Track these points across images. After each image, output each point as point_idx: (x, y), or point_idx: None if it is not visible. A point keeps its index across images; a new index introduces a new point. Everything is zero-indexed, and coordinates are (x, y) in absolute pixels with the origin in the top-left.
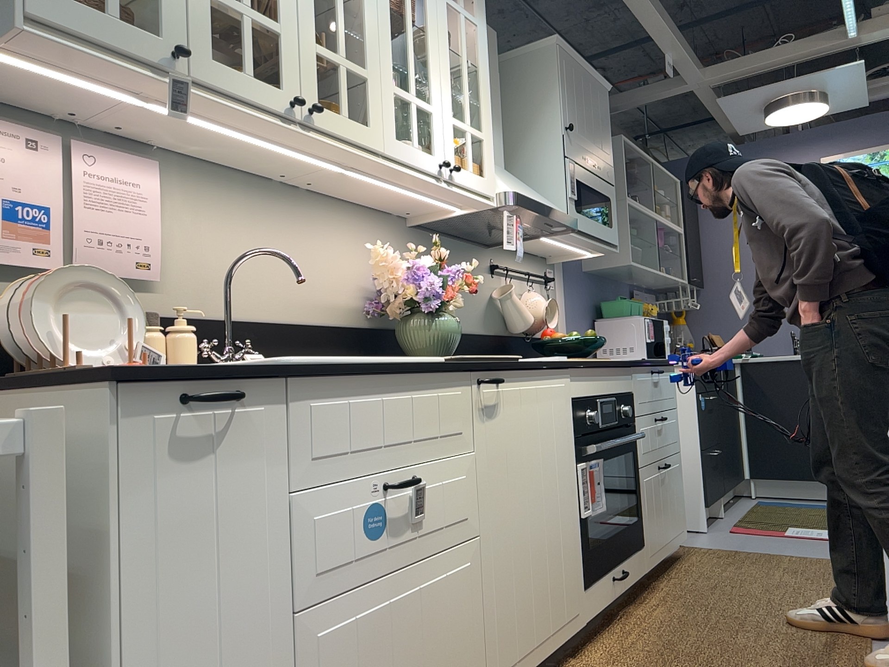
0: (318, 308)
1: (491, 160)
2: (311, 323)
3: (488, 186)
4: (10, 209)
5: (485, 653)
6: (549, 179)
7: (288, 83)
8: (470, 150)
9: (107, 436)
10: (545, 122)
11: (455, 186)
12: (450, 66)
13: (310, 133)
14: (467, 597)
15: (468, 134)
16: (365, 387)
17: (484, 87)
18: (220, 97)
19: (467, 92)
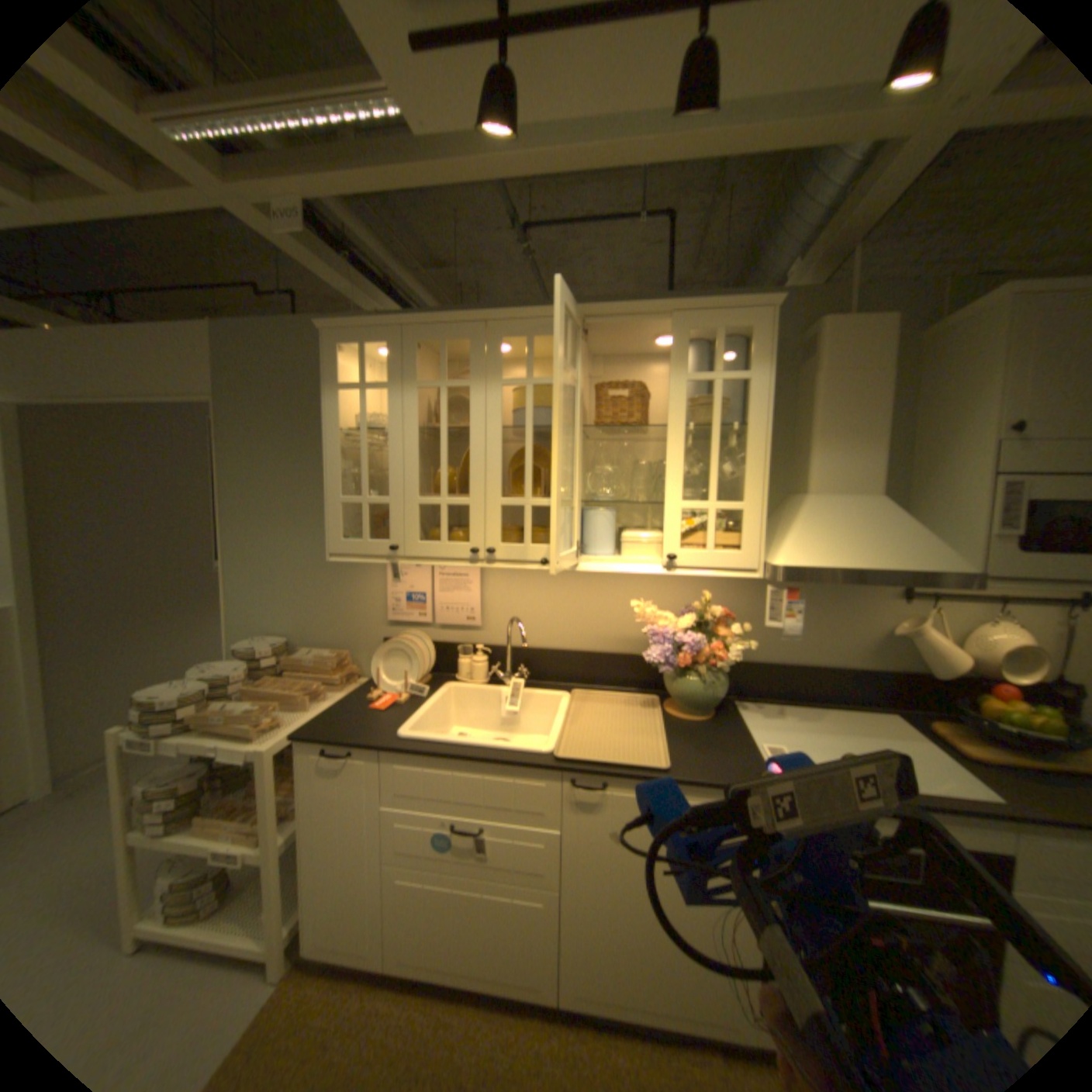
0: (608, 641)
1: (755, 530)
2: (599, 651)
3: (741, 562)
4: (409, 597)
5: (558, 974)
6: (970, 501)
7: (474, 538)
8: (710, 529)
9: (296, 761)
10: (978, 418)
11: (682, 569)
12: (683, 450)
13: (494, 566)
14: (537, 927)
15: (710, 512)
16: (440, 765)
17: (750, 450)
18: (427, 562)
19: (713, 466)
